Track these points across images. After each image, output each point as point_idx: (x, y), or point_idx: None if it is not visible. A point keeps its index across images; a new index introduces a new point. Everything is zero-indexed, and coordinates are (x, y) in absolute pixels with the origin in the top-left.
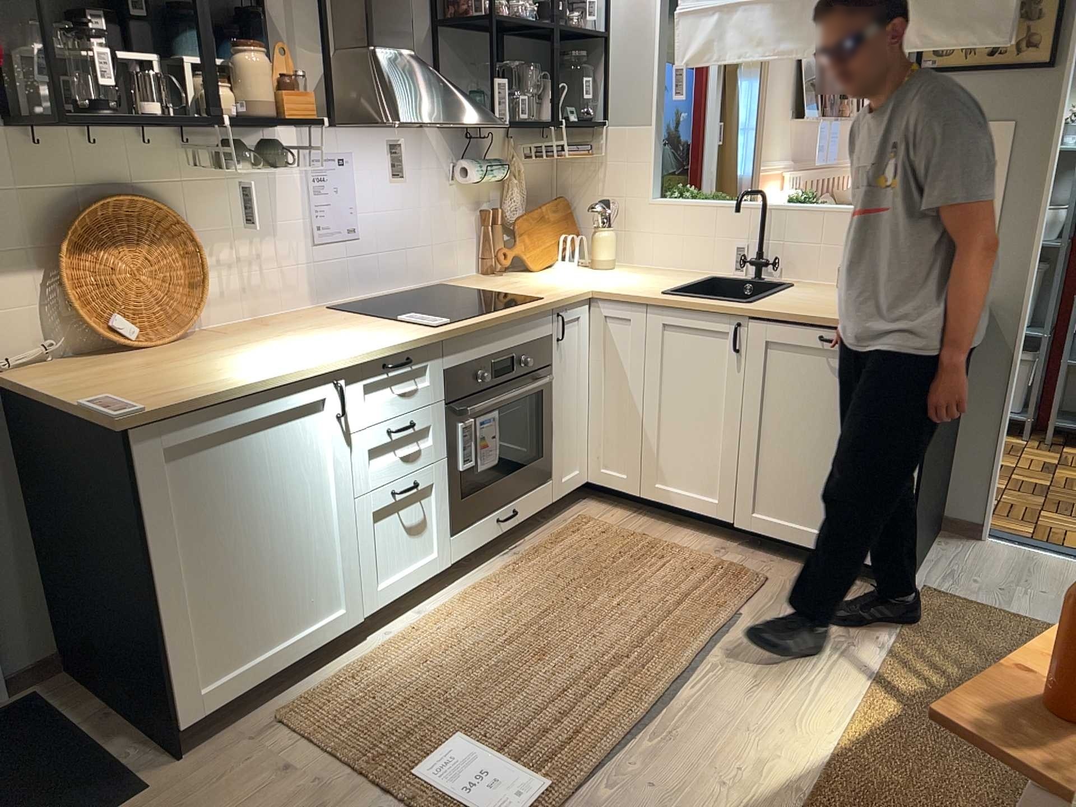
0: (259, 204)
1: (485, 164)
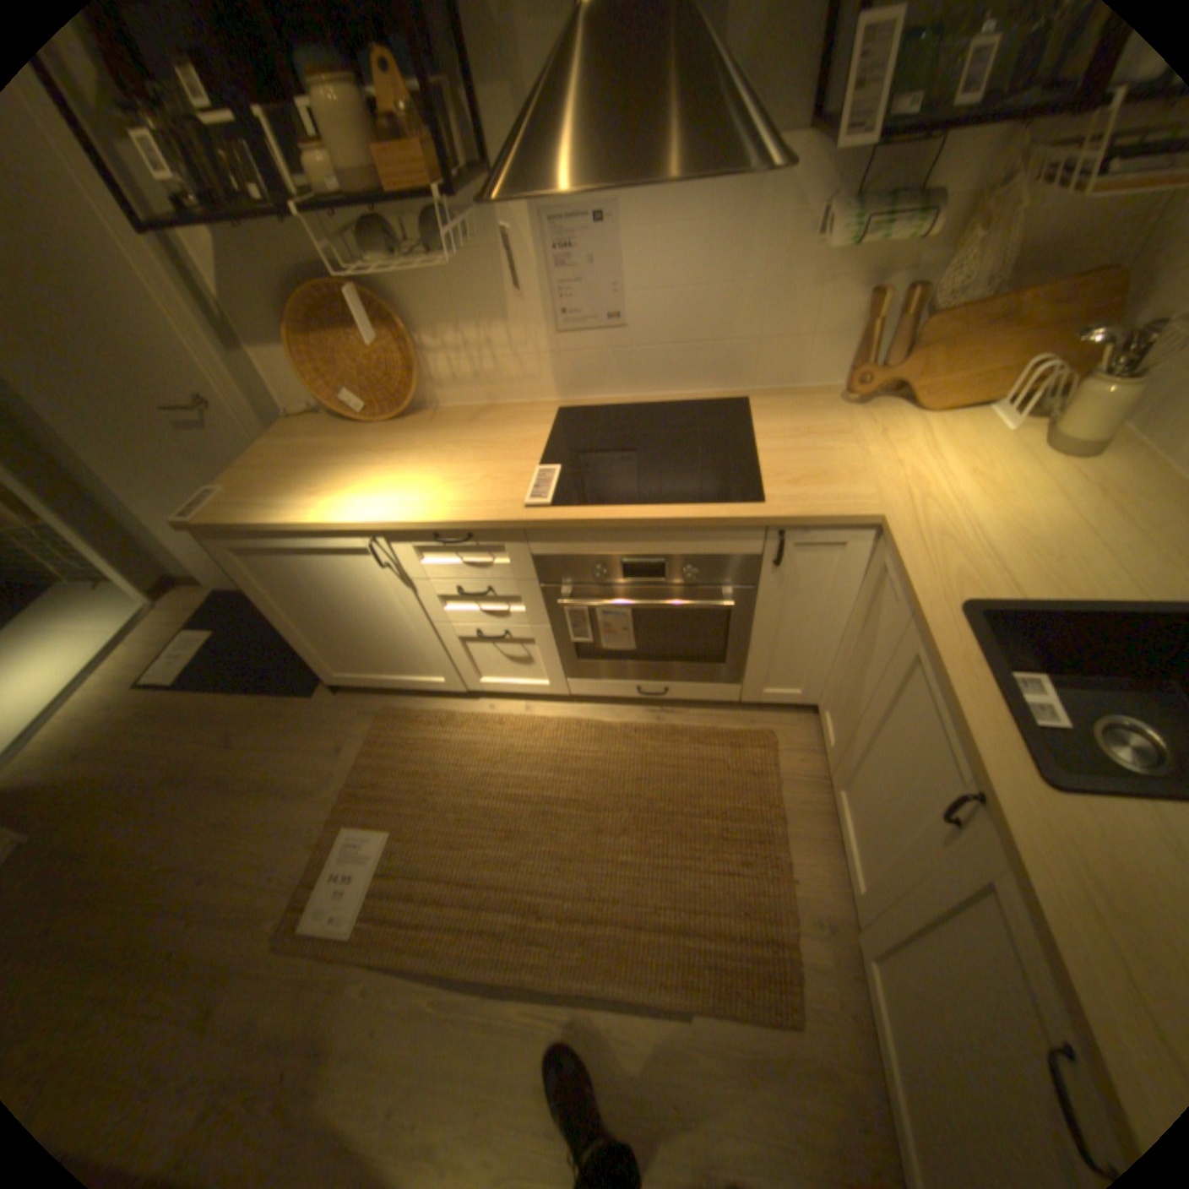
0: (479, 279)
1: (874, 209)
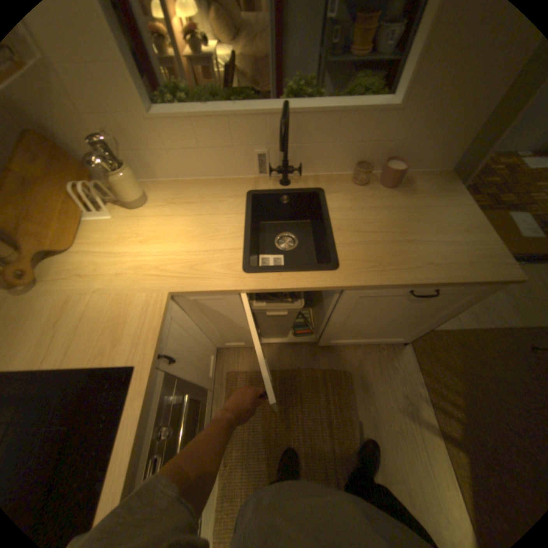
0: None
1: None
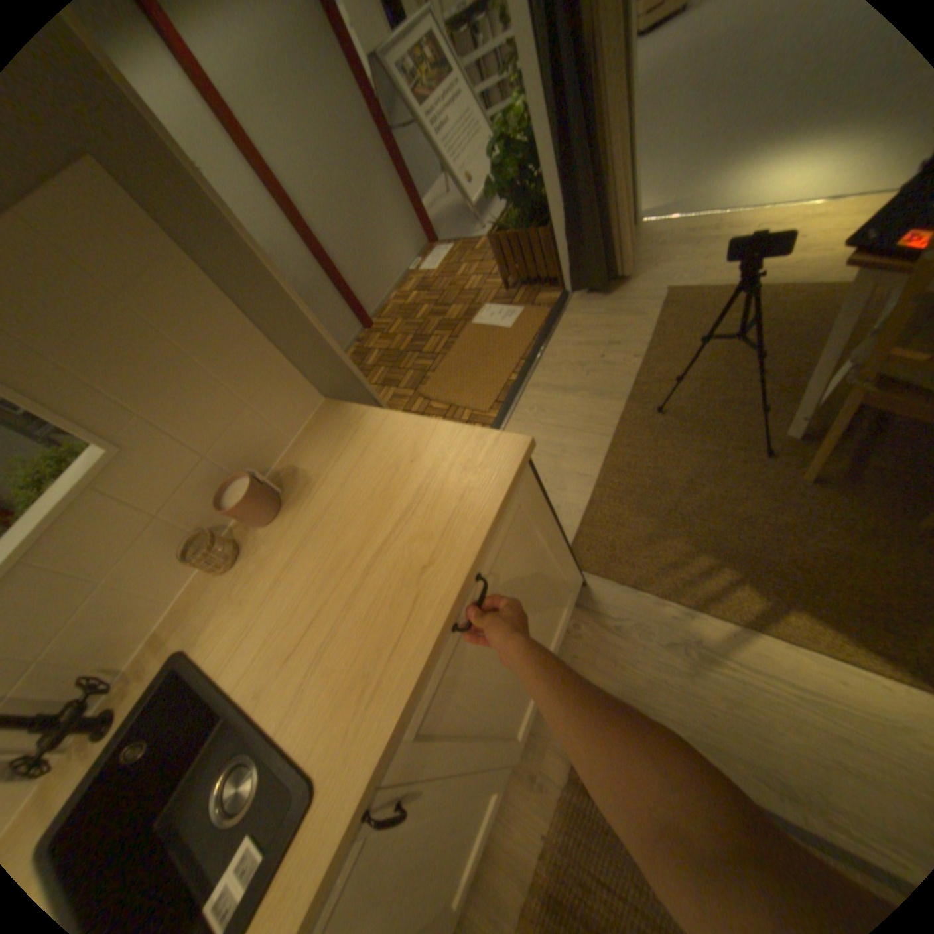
0: None
1: None
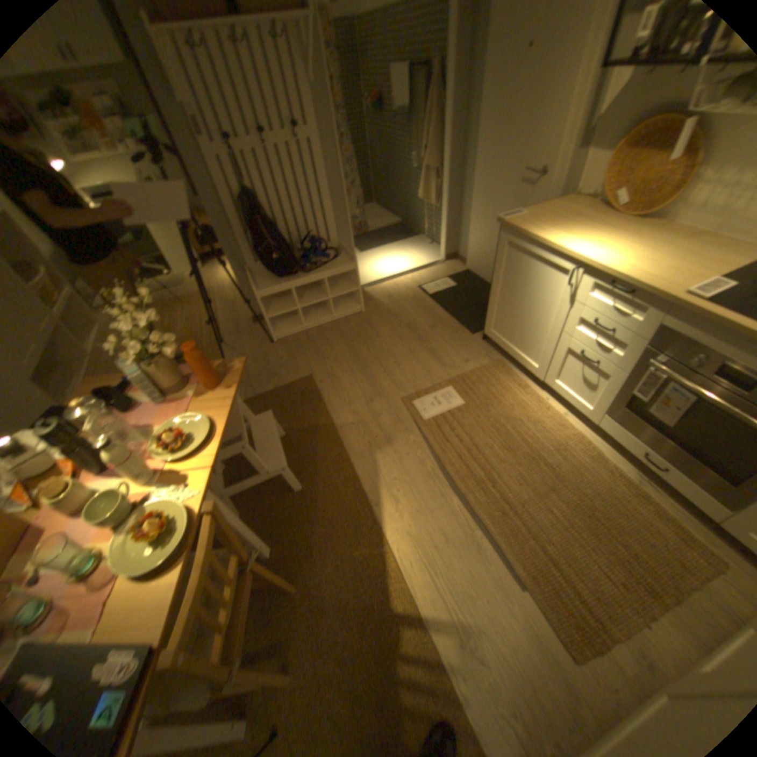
0: None
1: None
